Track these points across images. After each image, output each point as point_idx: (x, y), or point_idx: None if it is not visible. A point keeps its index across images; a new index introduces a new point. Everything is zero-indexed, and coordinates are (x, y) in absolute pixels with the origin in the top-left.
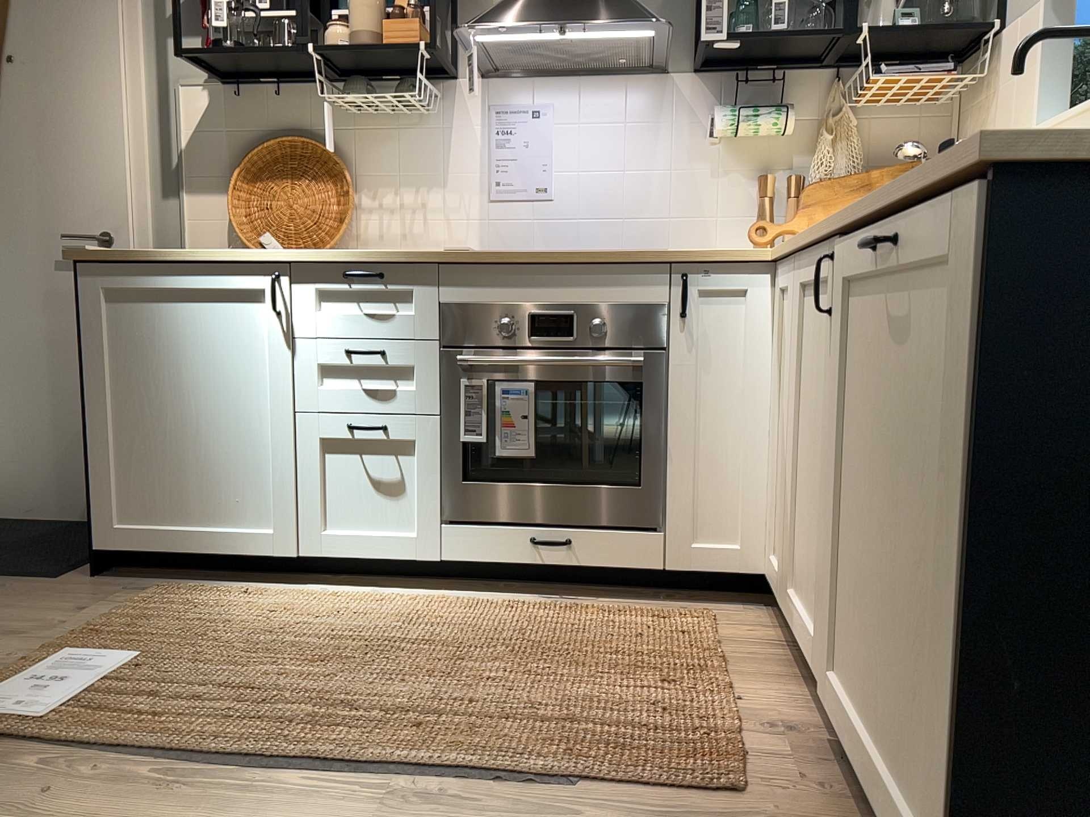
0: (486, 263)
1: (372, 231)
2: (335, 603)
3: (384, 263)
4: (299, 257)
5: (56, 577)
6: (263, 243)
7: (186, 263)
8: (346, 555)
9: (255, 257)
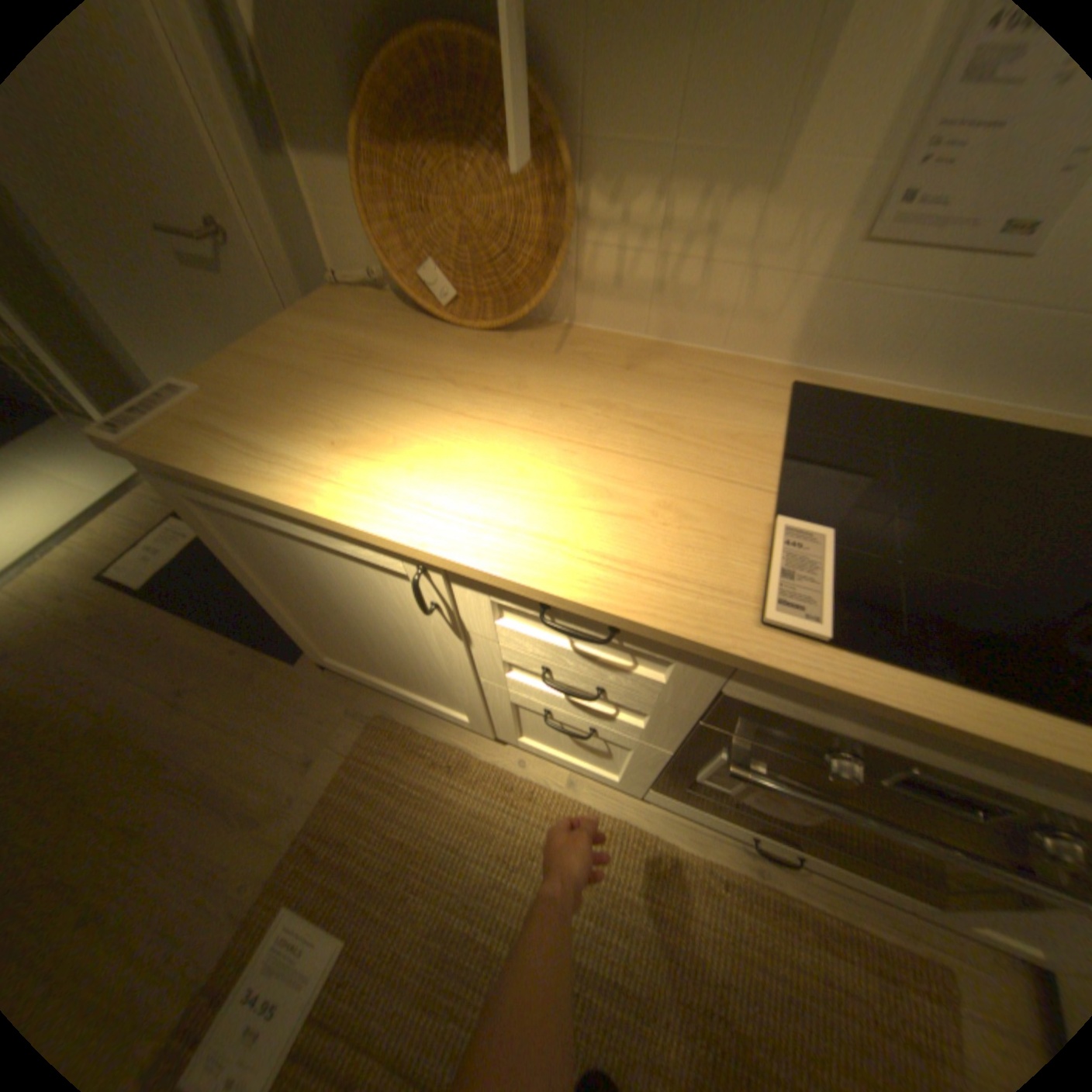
0: (866, 702)
1: (607, 264)
2: (529, 819)
3: (625, 621)
4: (456, 565)
5: (293, 660)
6: (426, 276)
7: (272, 505)
8: (543, 755)
9: (377, 538)
